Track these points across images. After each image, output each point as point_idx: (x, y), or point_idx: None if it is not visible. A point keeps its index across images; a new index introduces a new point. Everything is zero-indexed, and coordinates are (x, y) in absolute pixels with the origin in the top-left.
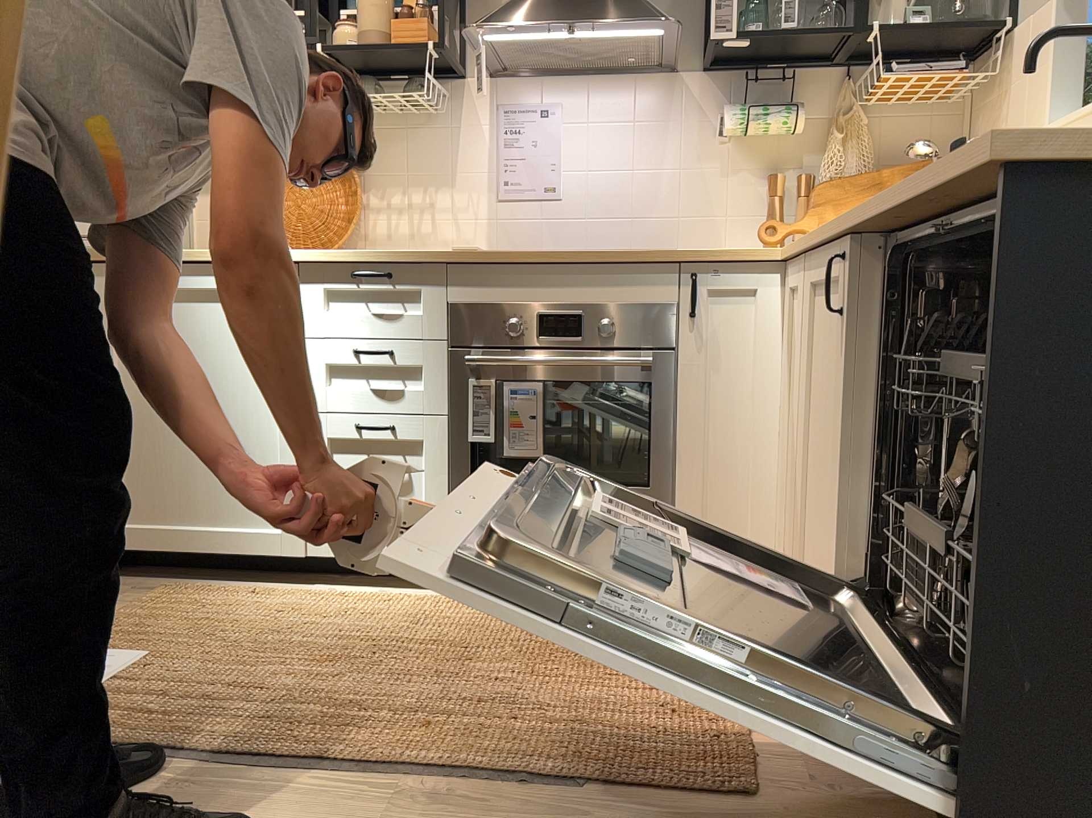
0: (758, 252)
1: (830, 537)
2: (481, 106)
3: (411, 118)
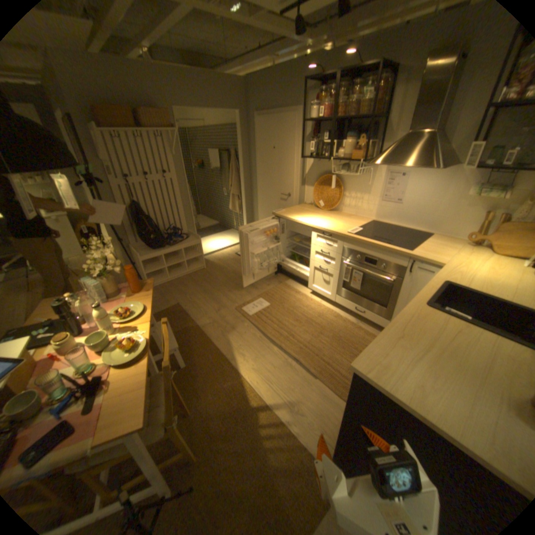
0: (440, 259)
1: None
2: (382, 169)
3: (360, 172)
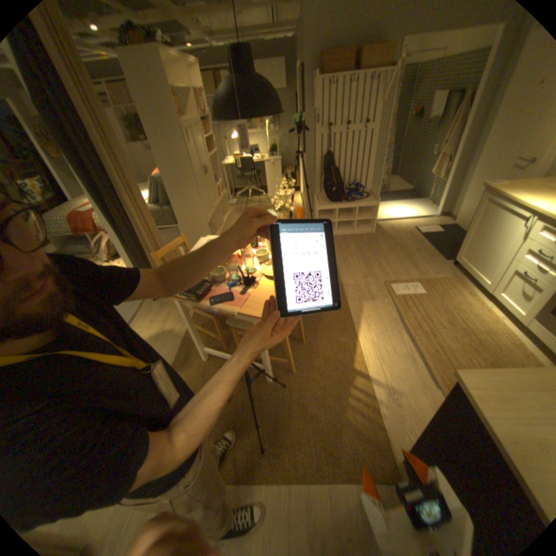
0: None
1: None
2: None
3: None
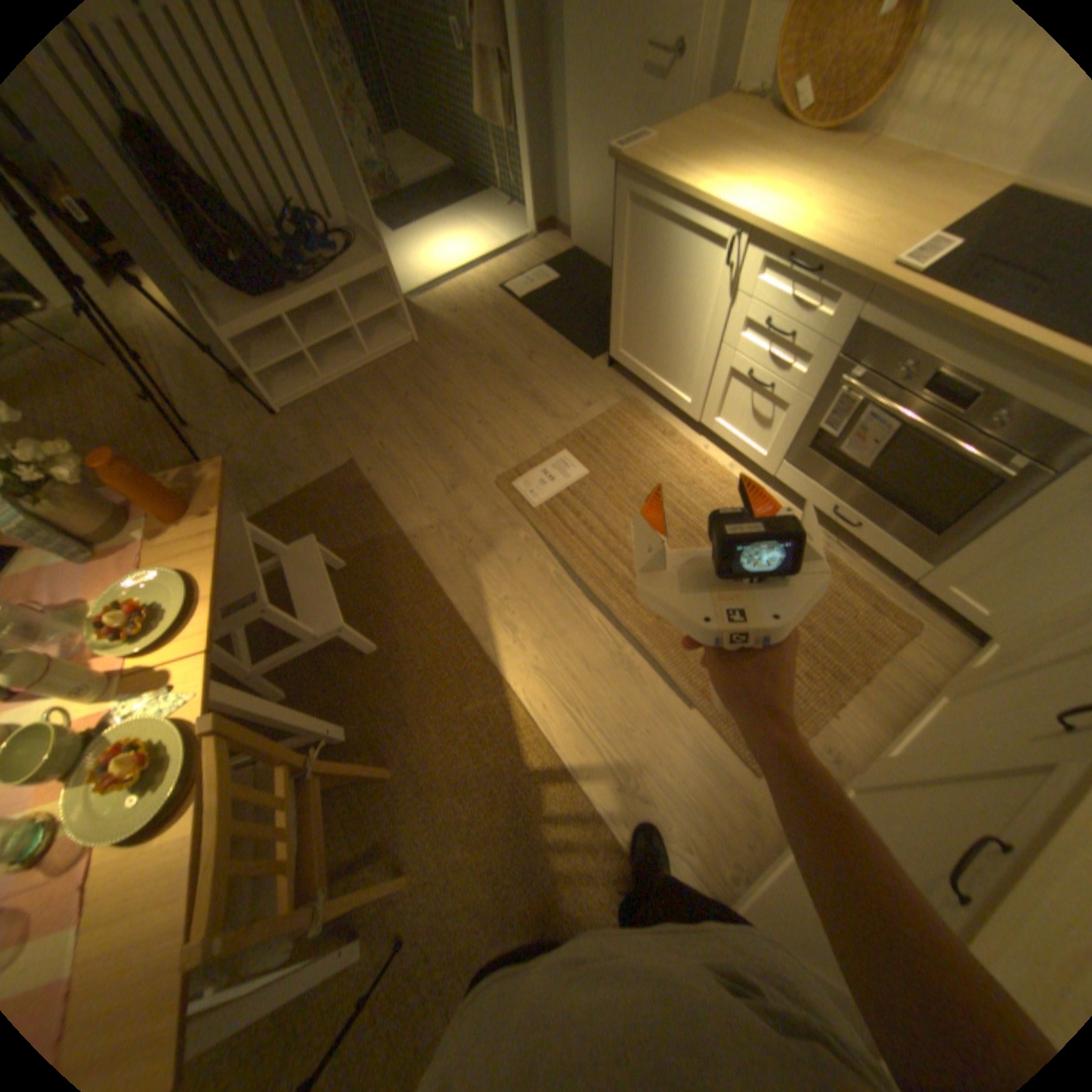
0: None
1: (951, 732)
2: None
3: None
